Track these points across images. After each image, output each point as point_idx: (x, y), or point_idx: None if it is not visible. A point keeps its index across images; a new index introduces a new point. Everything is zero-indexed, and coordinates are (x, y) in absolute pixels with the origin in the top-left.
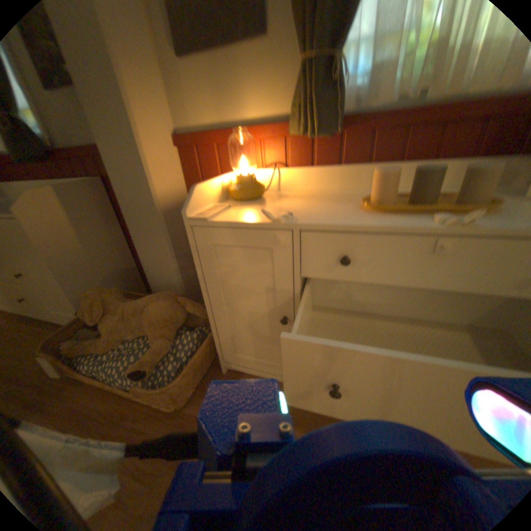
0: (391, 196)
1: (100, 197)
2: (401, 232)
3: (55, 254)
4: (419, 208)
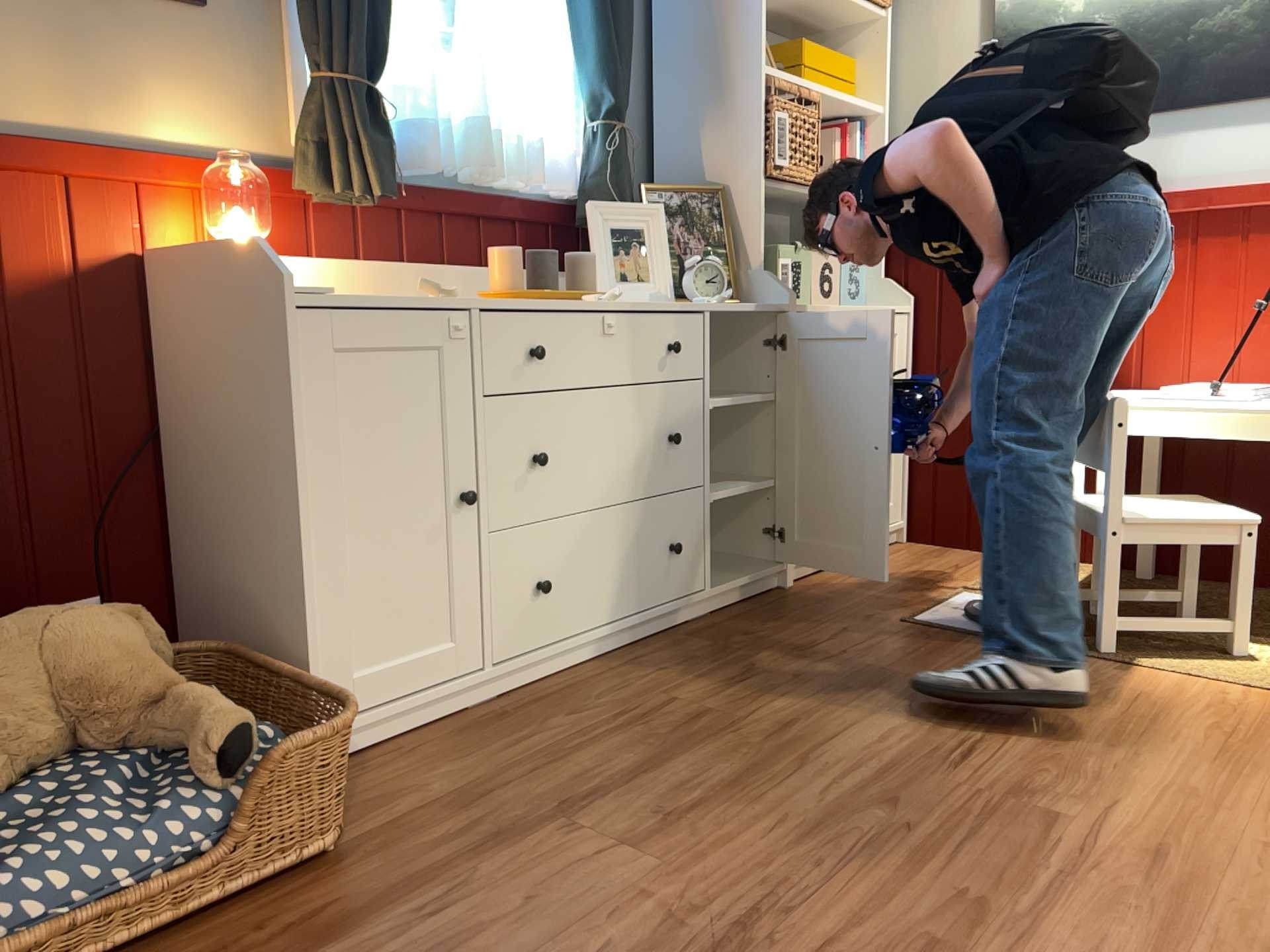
0: (518, 284)
1: None
2: (571, 310)
3: None
4: (558, 293)
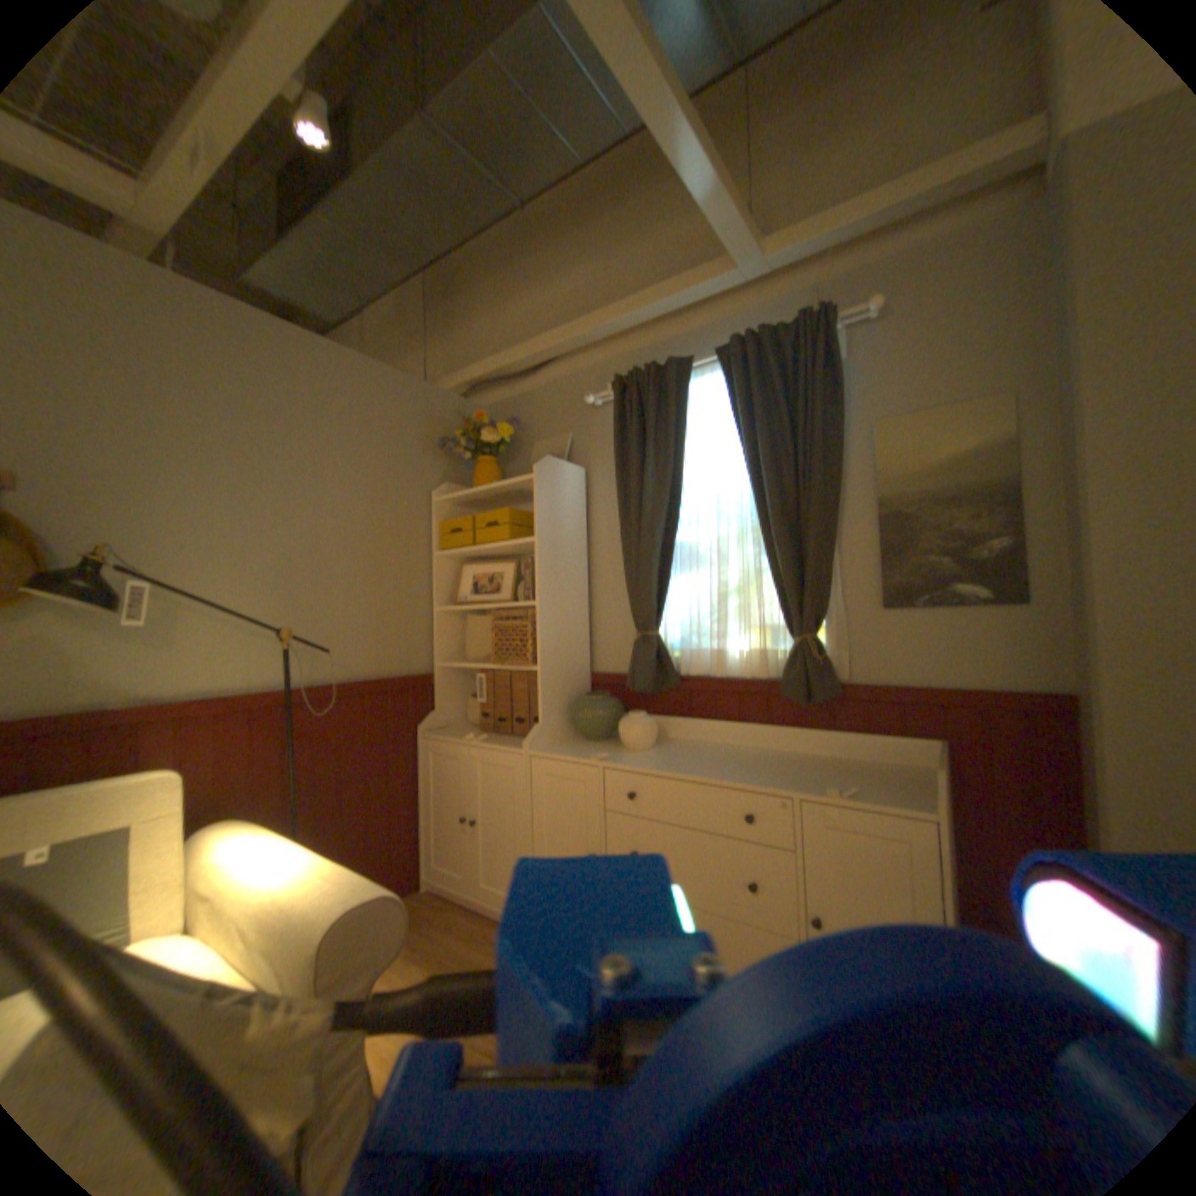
0: None
1: (948, 780)
2: None
3: (953, 897)
4: None
